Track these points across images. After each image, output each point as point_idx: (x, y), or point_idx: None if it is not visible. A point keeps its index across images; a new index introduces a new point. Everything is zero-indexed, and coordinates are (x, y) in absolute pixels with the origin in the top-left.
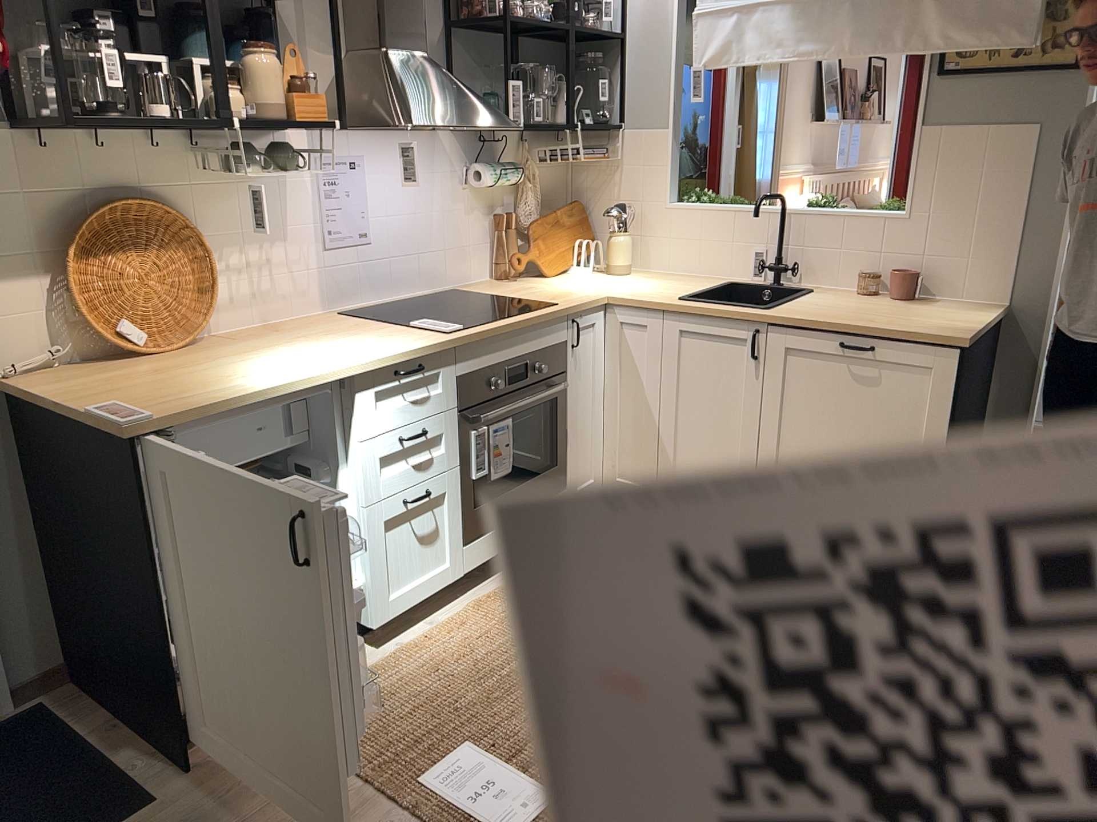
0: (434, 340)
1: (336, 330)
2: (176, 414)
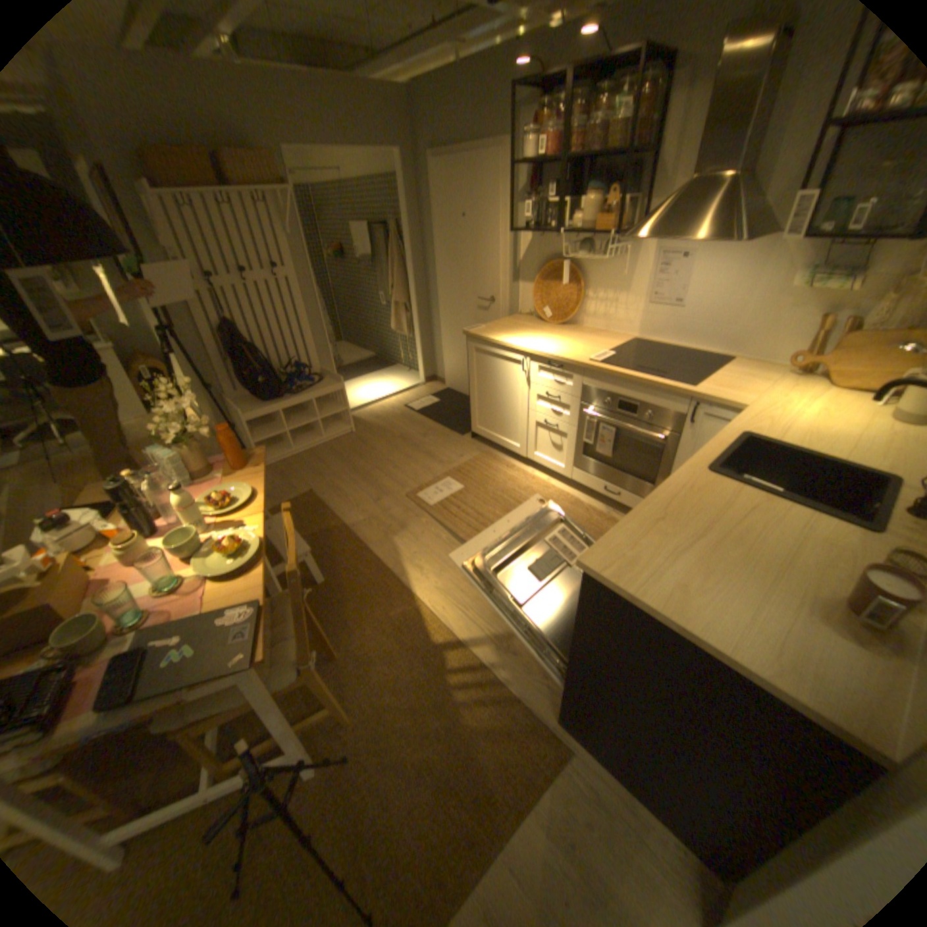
0: (573, 358)
1: (596, 341)
2: (474, 334)
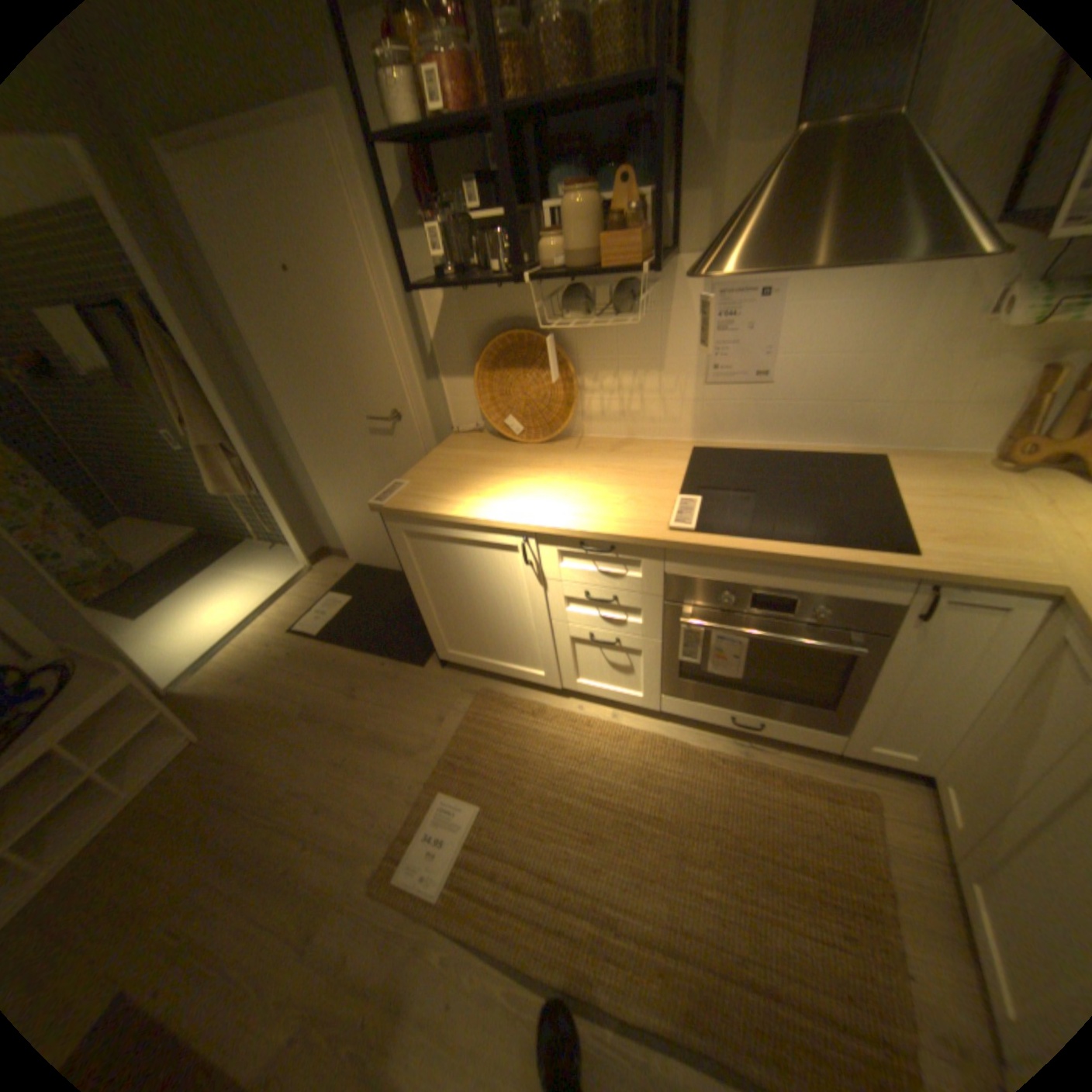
0: (637, 531)
1: (638, 469)
2: (396, 508)
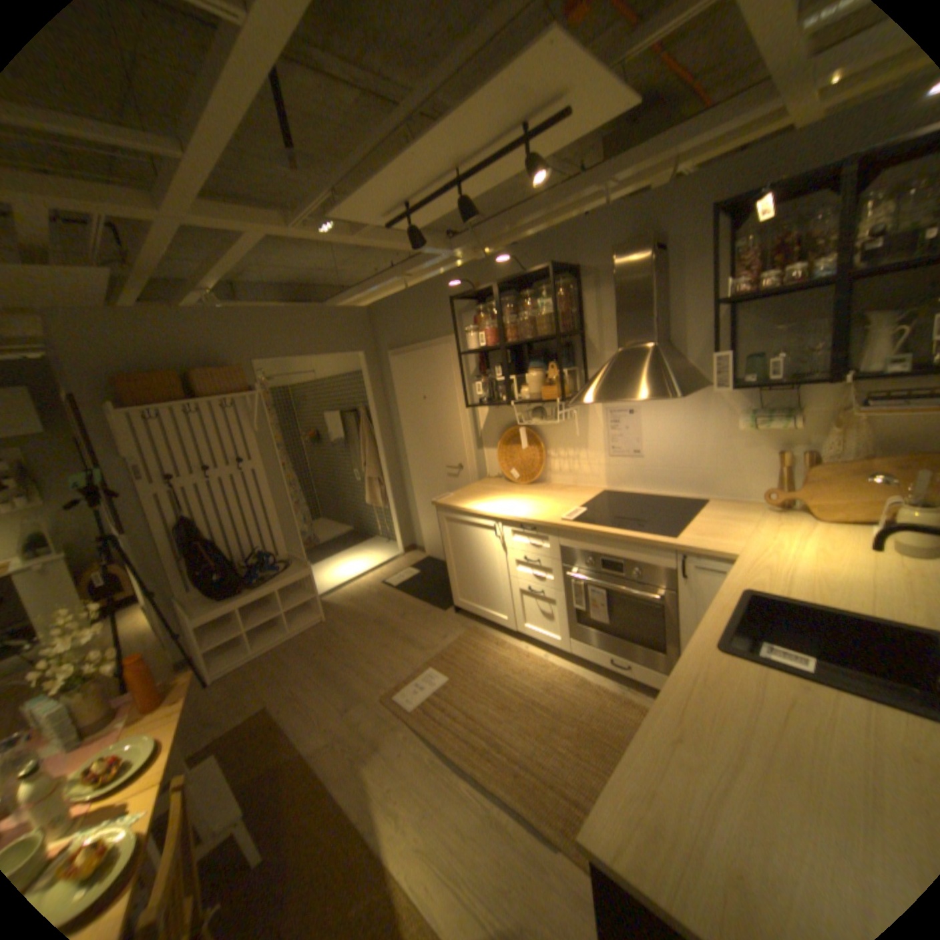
0: (545, 520)
1: (566, 498)
2: (442, 504)
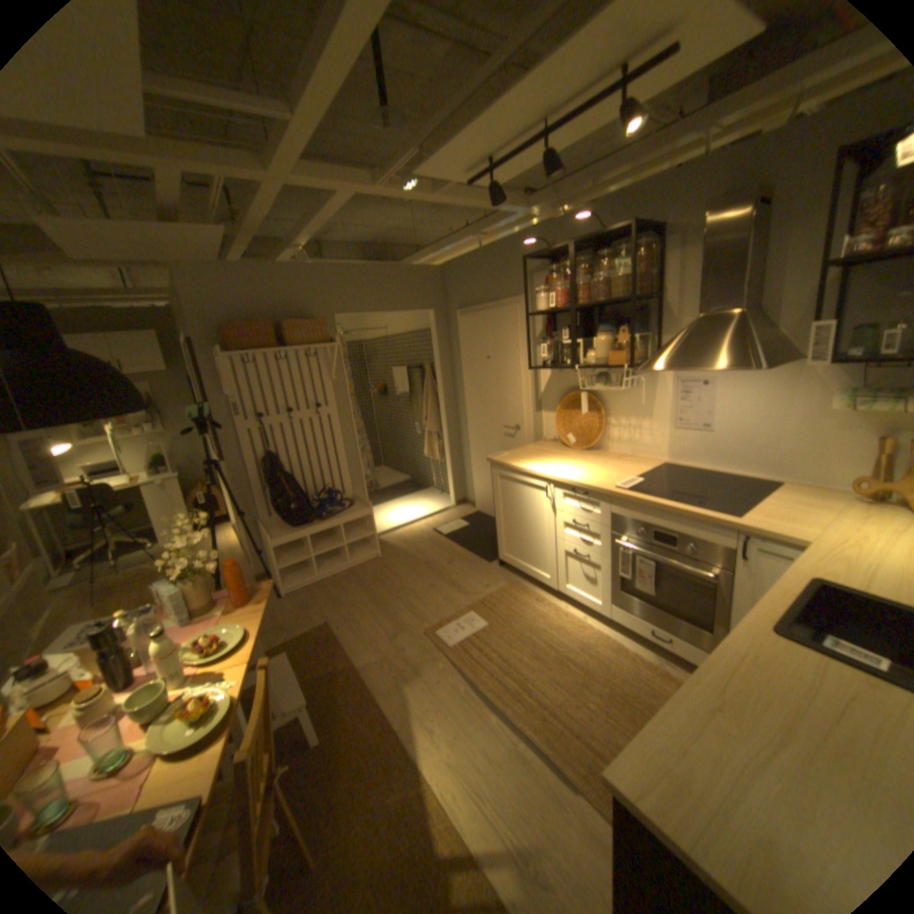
0: (598, 485)
1: (623, 466)
2: (497, 461)
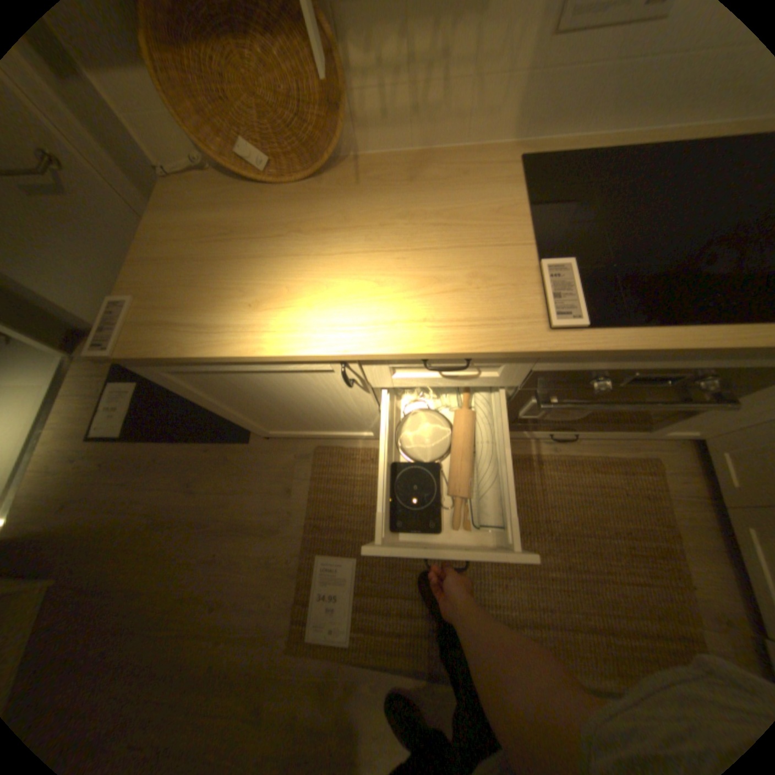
0: (509, 339)
1: (462, 212)
2: (133, 356)
